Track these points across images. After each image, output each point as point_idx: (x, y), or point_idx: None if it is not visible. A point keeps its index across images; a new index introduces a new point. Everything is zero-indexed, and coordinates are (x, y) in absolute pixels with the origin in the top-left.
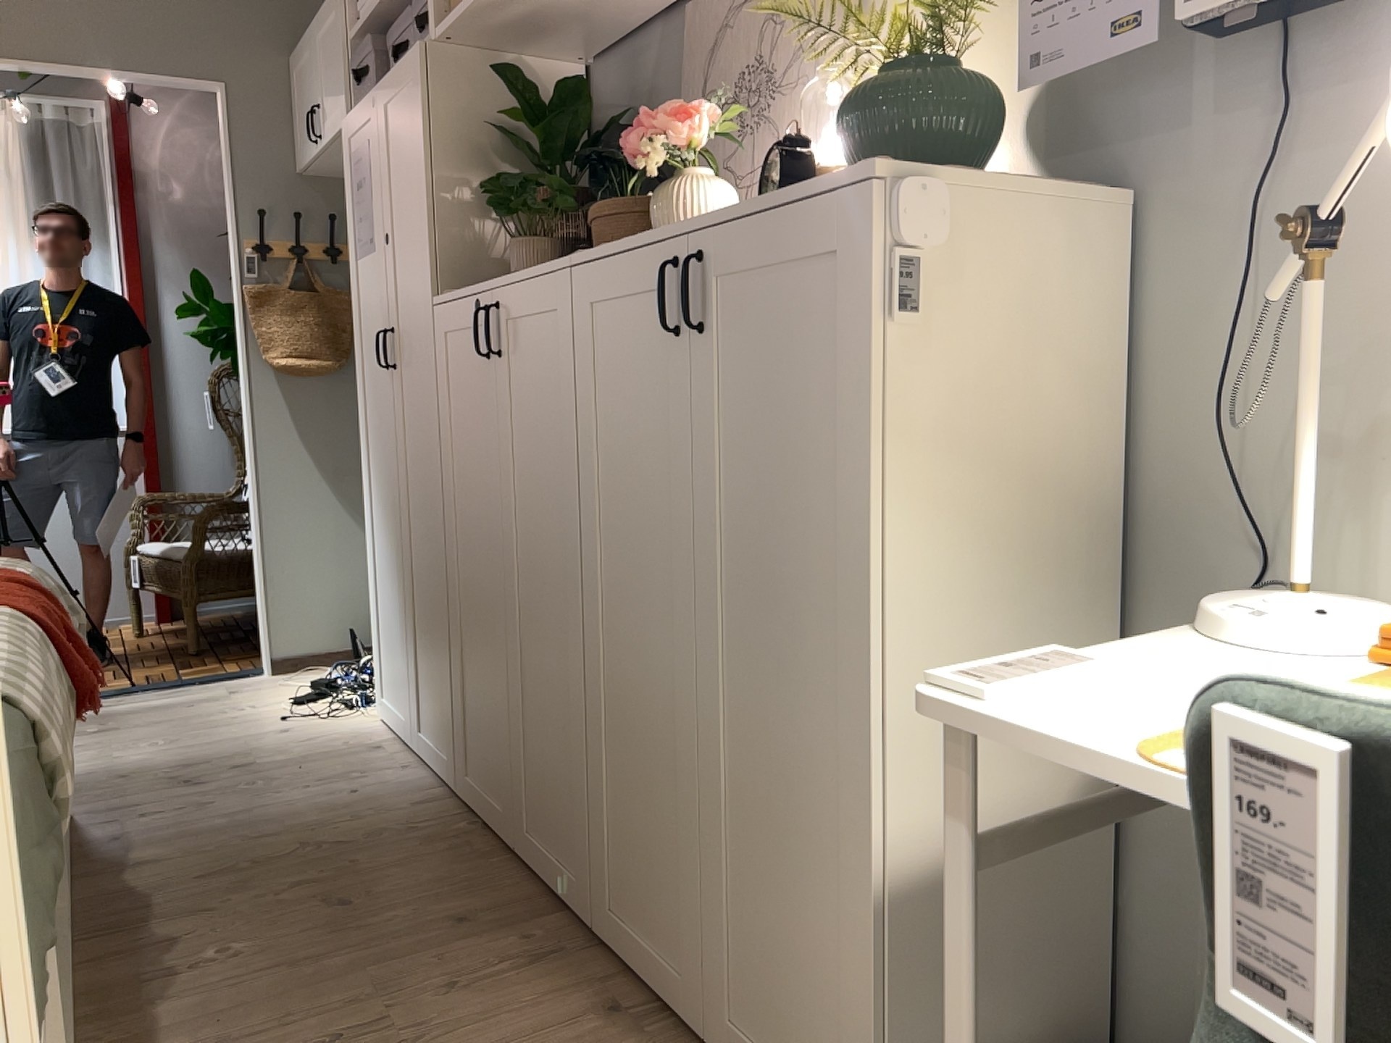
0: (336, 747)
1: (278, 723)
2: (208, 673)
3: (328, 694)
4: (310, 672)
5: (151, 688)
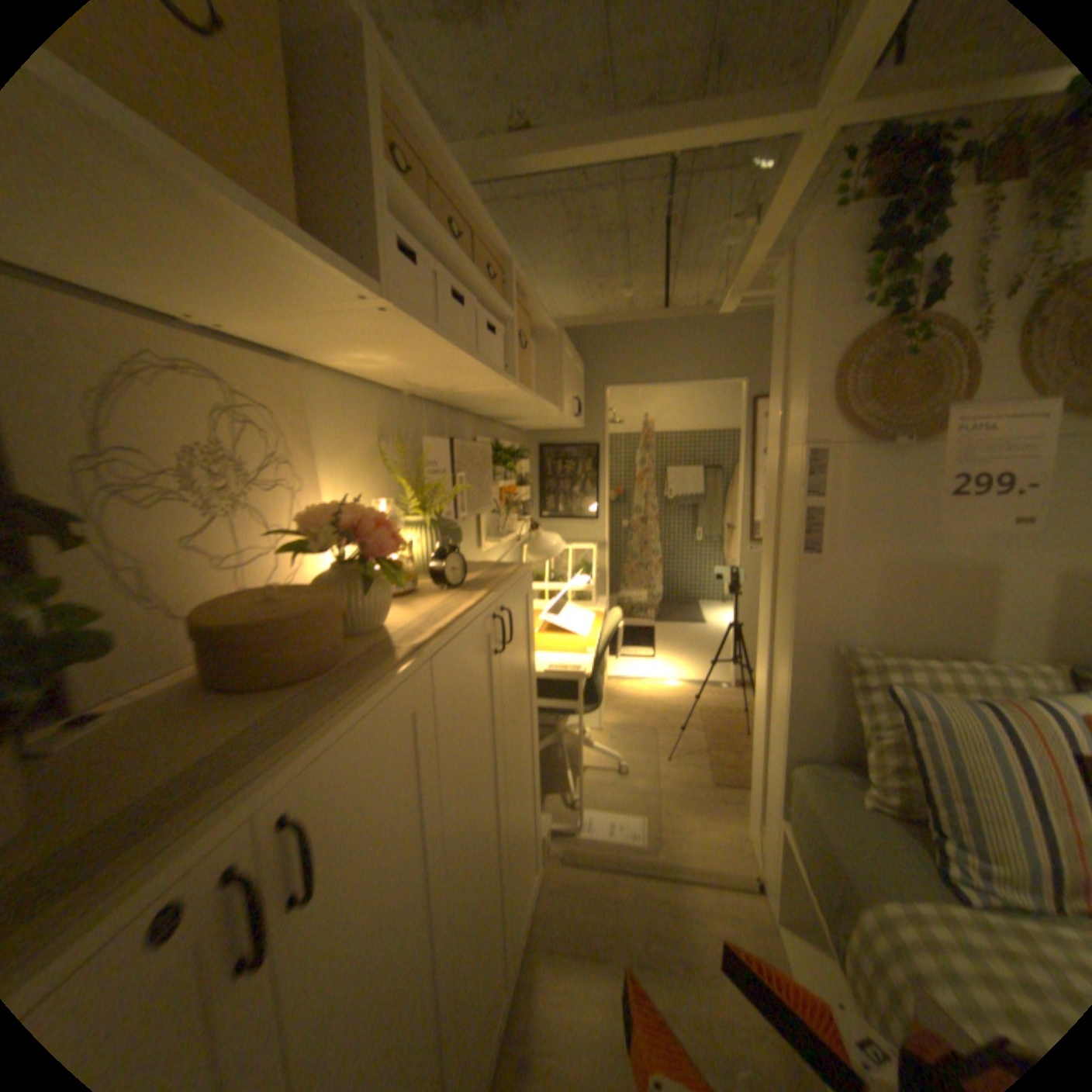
0: None
1: None
2: None
3: None
4: None
5: None
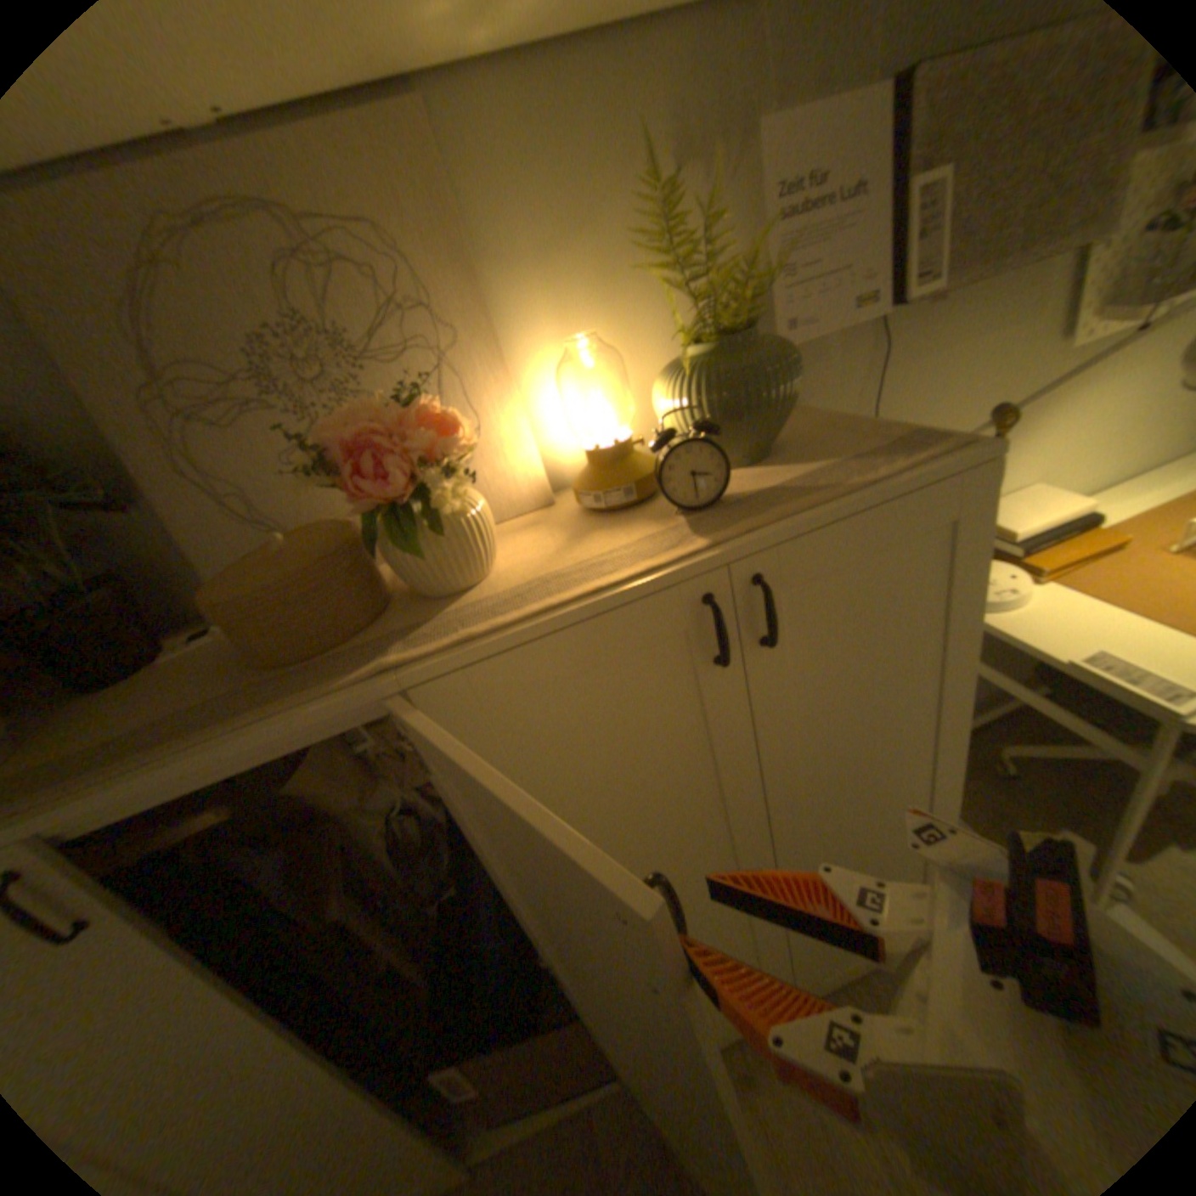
0: None
1: None
2: None
3: None
4: None
5: None
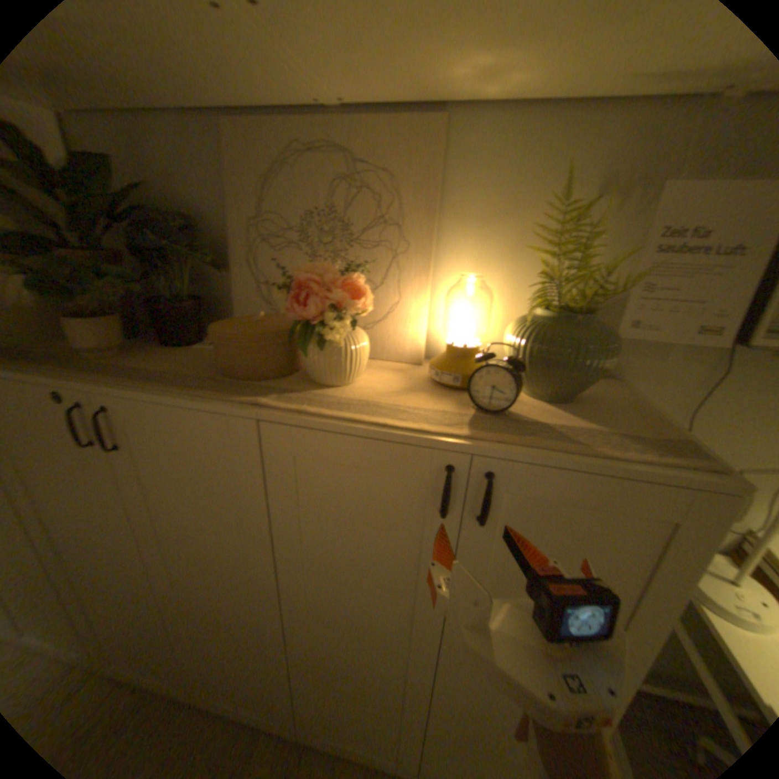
0: None
1: None
2: None
3: None
4: None
5: None
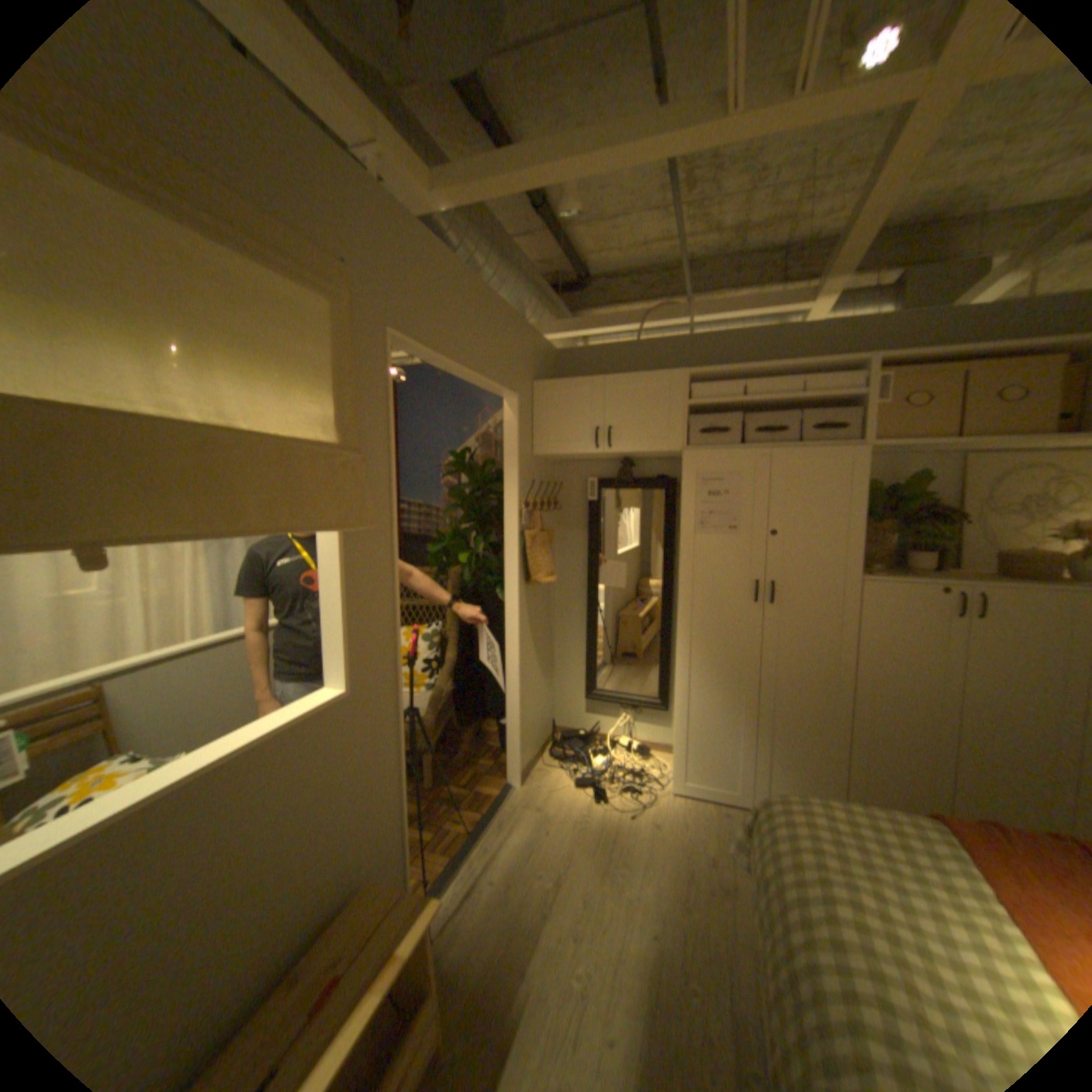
0: (712, 828)
1: (636, 825)
2: (487, 804)
3: (597, 791)
4: (536, 777)
5: (480, 834)
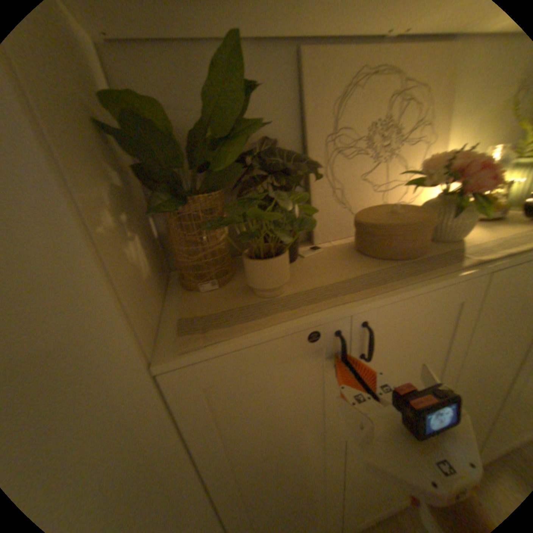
0: None
1: None
2: None
3: None
4: None
5: None
